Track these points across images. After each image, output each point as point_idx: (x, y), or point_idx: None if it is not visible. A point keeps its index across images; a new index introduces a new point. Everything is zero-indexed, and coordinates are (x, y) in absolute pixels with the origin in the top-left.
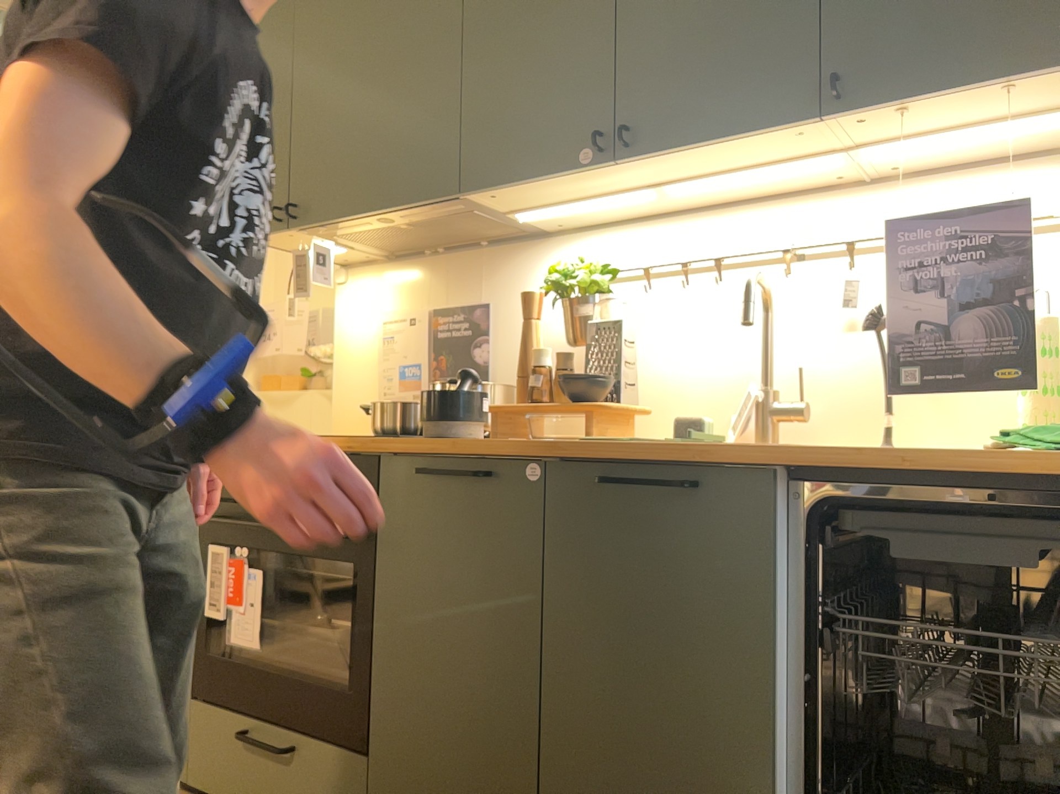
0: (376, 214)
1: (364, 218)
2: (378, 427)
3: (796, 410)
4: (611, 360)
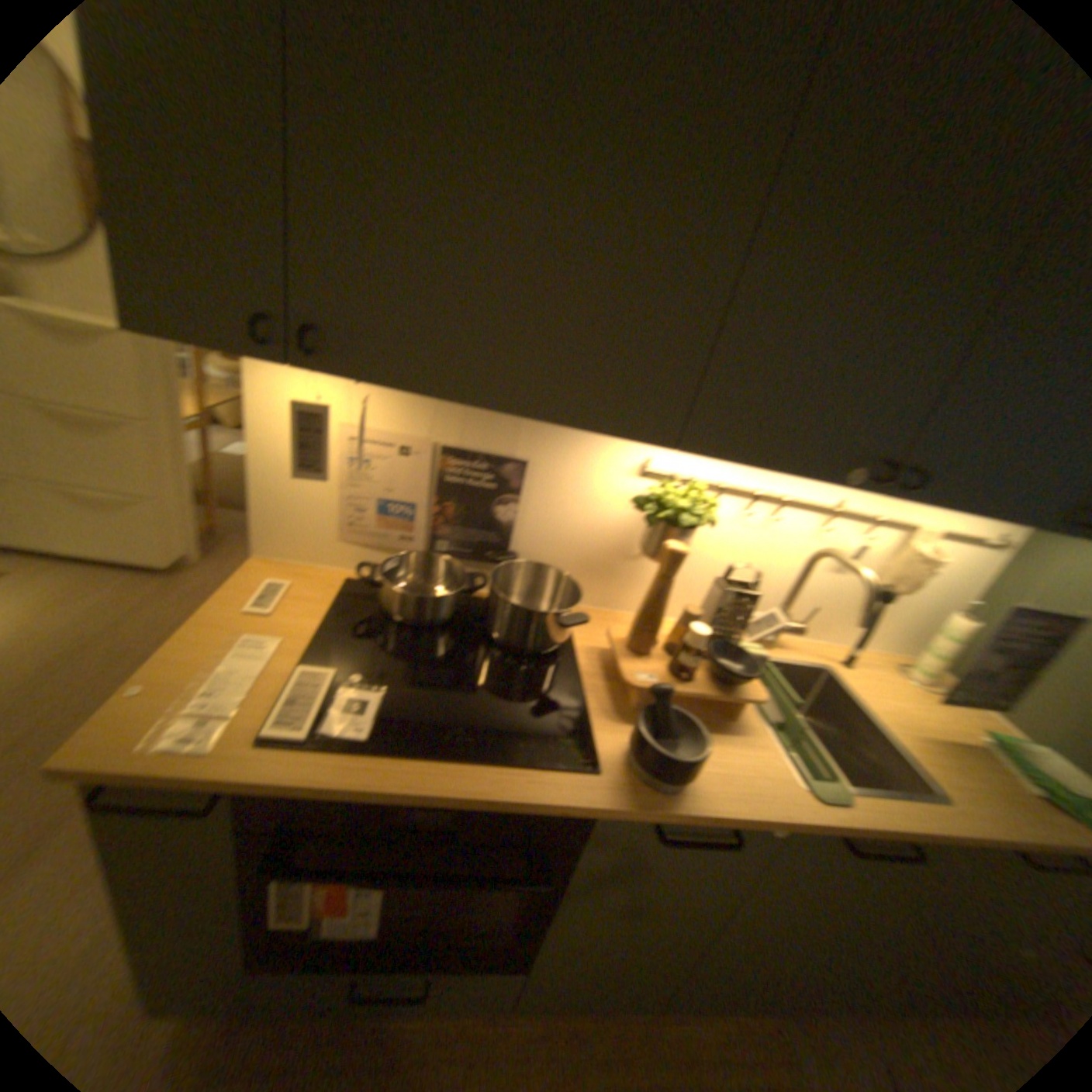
0: (504, 410)
1: (473, 403)
2: (410, 616)
3: (803, 632)
4: (738, 626)
